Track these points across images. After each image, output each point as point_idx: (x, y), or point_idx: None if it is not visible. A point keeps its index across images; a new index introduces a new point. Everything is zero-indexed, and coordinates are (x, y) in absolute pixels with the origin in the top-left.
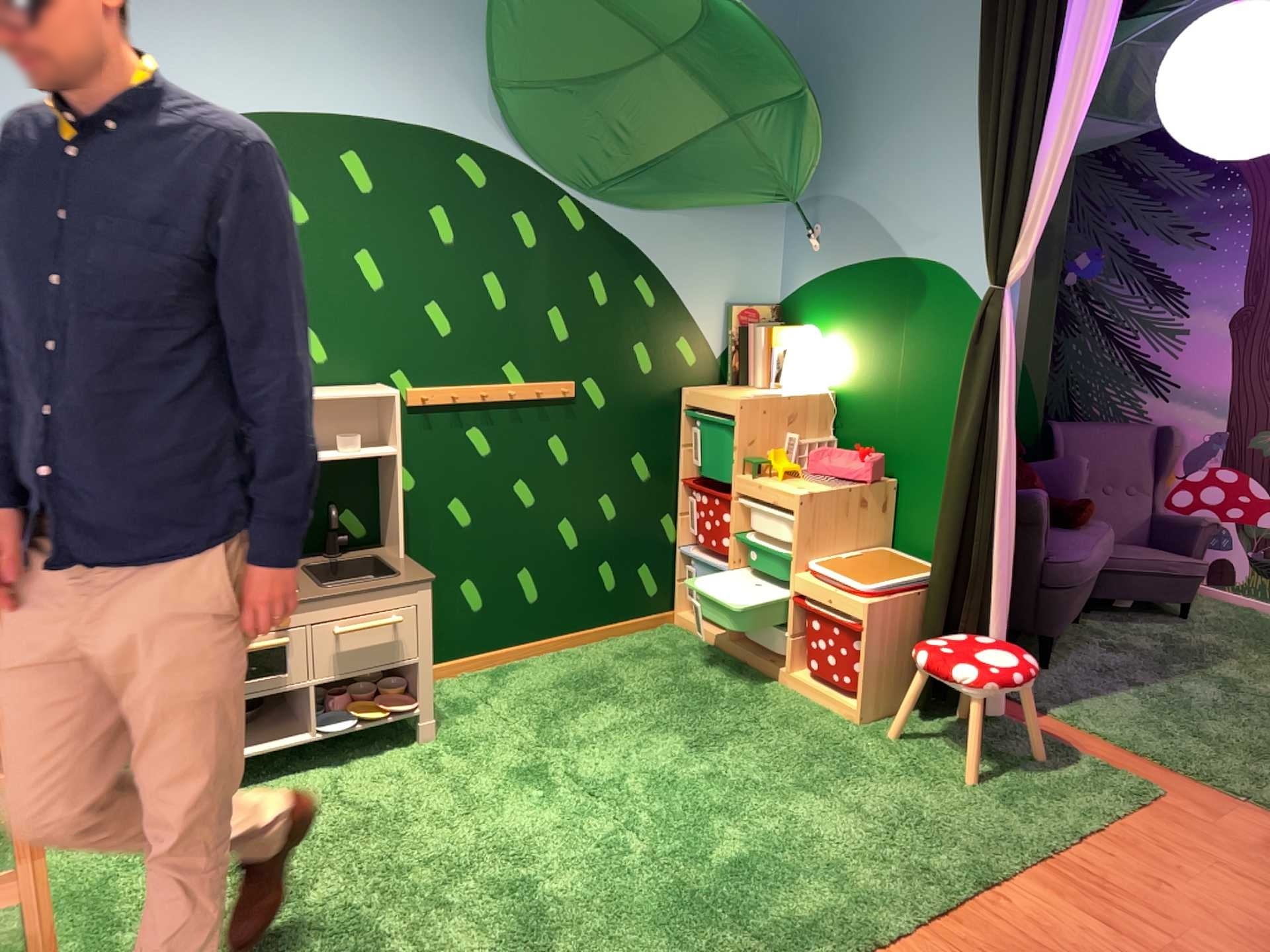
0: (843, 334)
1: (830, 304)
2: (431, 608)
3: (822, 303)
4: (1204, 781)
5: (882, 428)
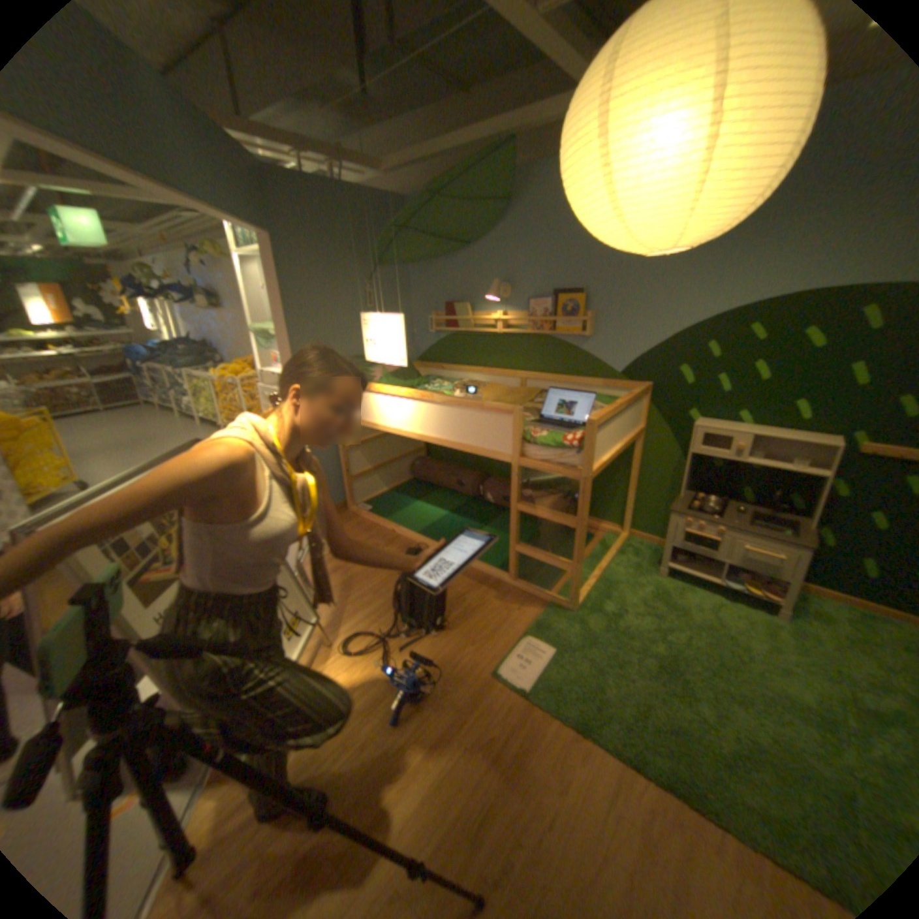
0: None
1: None
2: (808, 563)
3: None
4: None
5: None
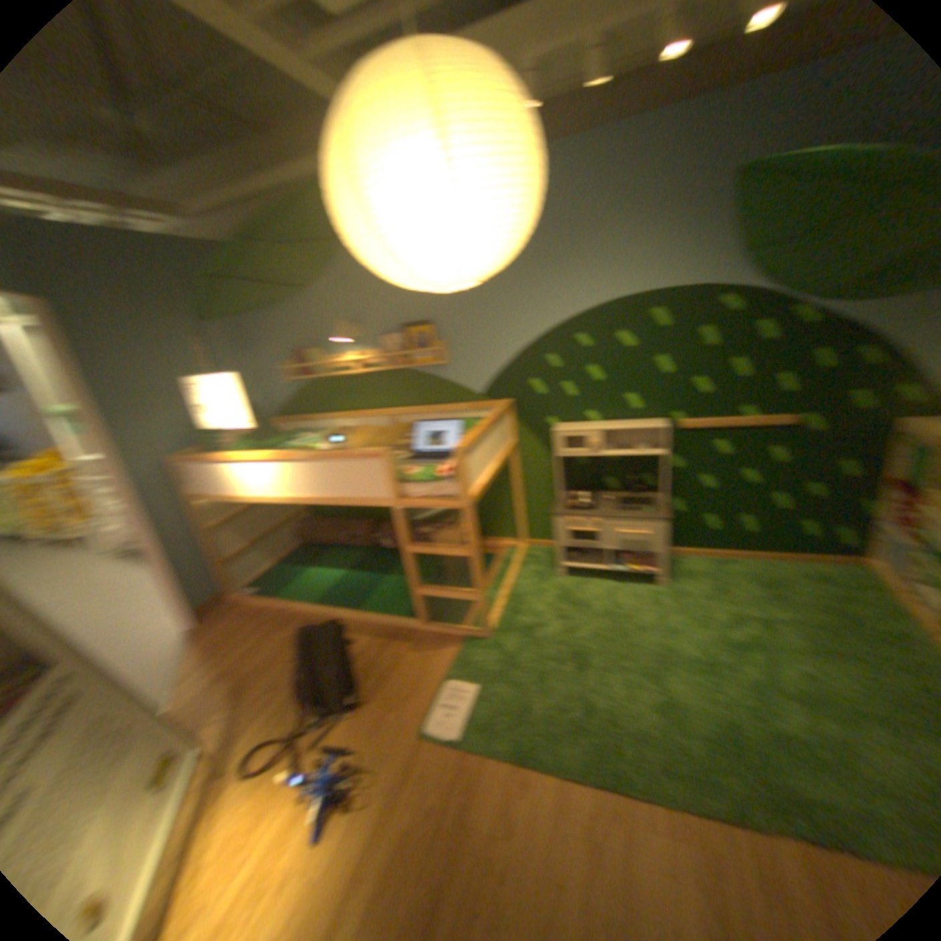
0: None
1: None
2: (664, 531)
3: None
4: None
5: None
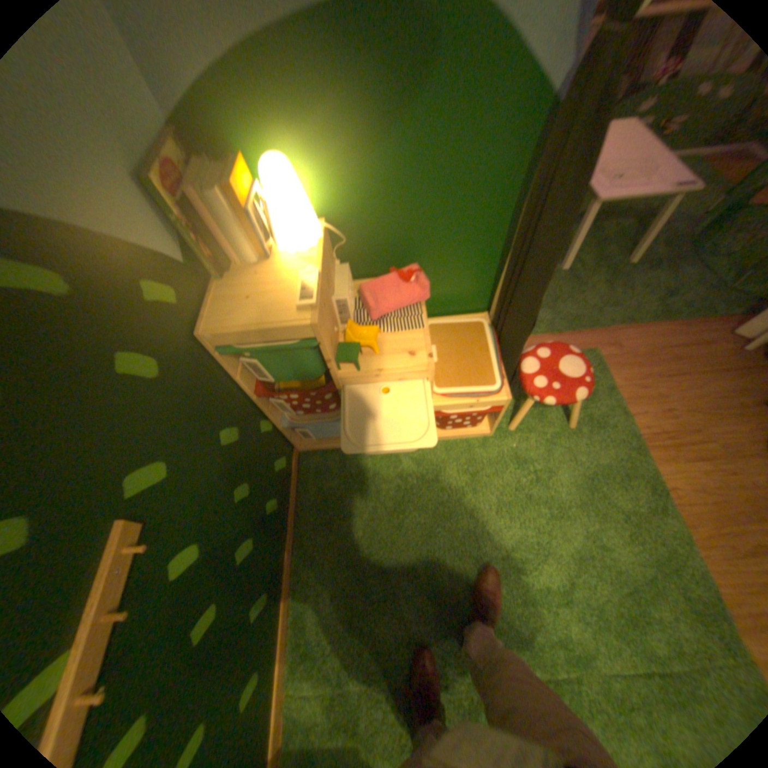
0: (307, 145)
1: (267, 102)
2: None
3: (252, 104)
4: (593, 328)
5: (391, 236)
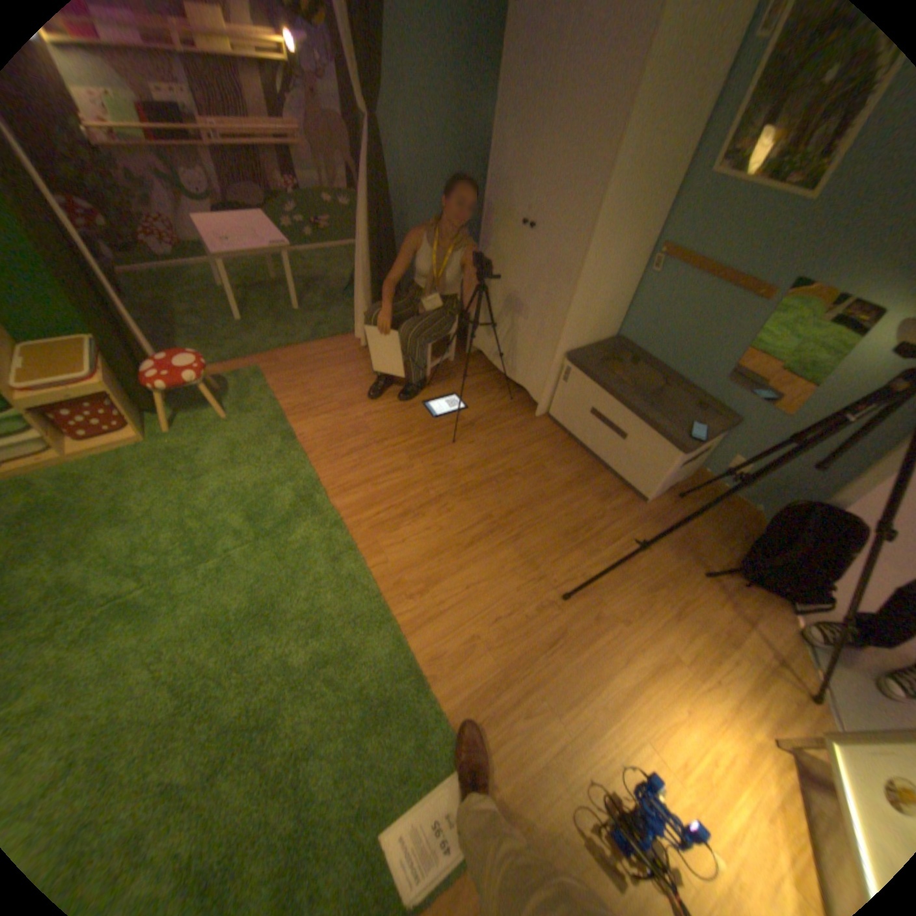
0: None
1: None
2: None
3: None
4: (255, 354)
5: None
